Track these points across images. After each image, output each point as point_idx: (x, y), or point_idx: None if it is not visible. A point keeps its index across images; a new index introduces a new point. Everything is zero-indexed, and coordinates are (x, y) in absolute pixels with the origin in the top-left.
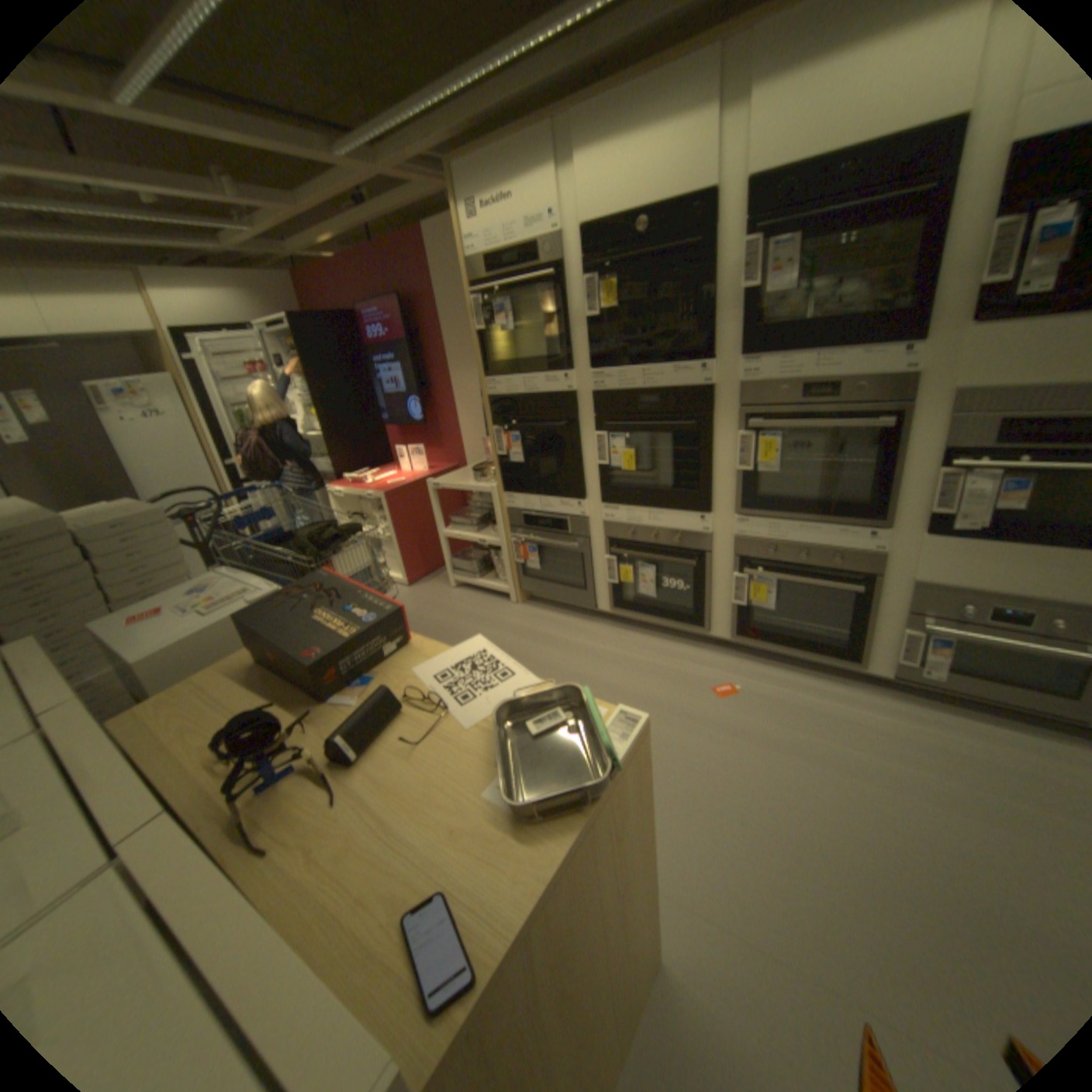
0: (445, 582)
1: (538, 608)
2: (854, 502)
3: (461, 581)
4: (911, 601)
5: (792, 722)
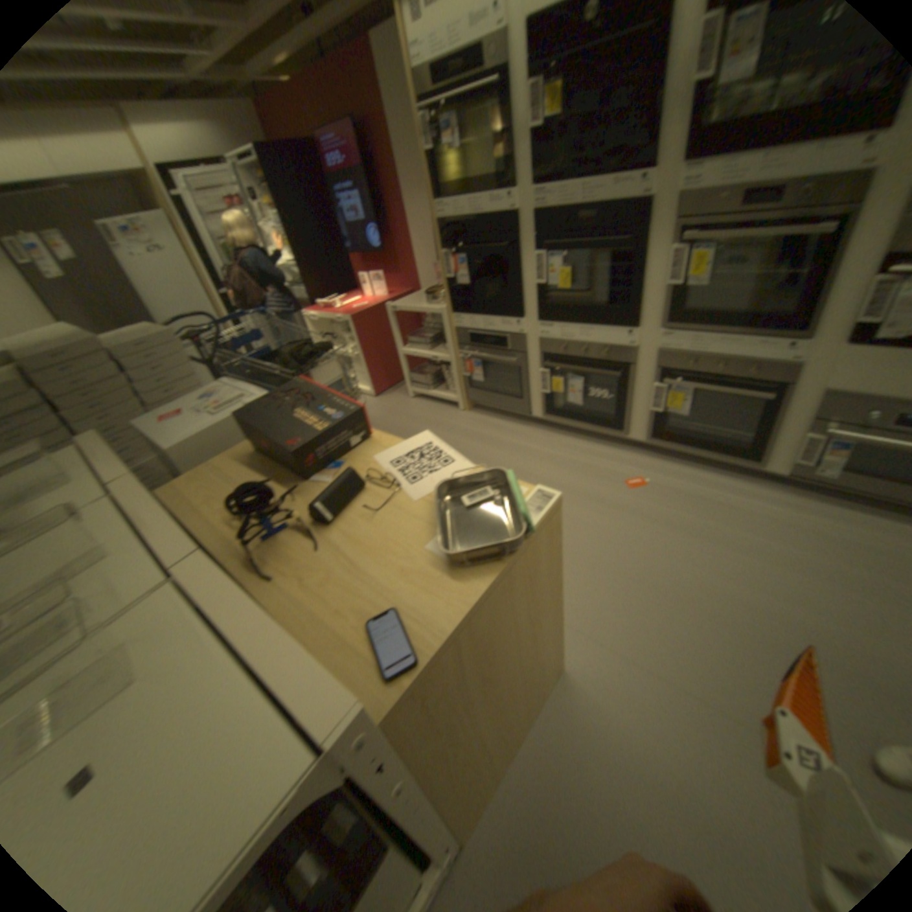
0: (406, 392)
1: (482, 414)
2: (779, 313)
3: (419, 392)
4: (819, 407)
5: (691, 508)
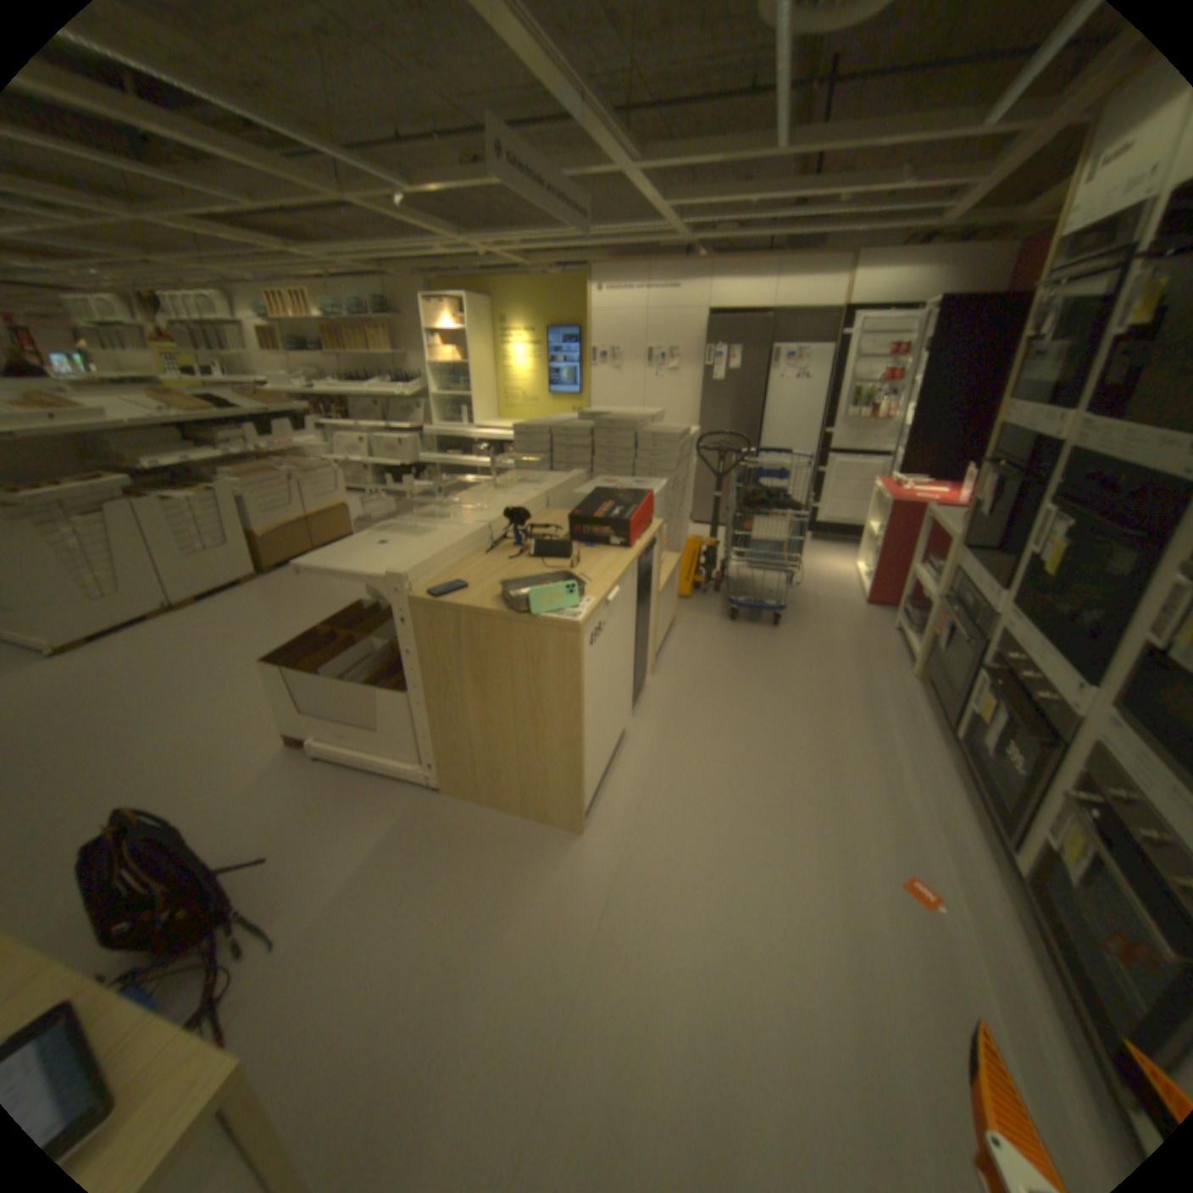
0: (901, 621)
1: (927, 696)
2: None
3: (903, 626)
4: None
5: (923, 983)
